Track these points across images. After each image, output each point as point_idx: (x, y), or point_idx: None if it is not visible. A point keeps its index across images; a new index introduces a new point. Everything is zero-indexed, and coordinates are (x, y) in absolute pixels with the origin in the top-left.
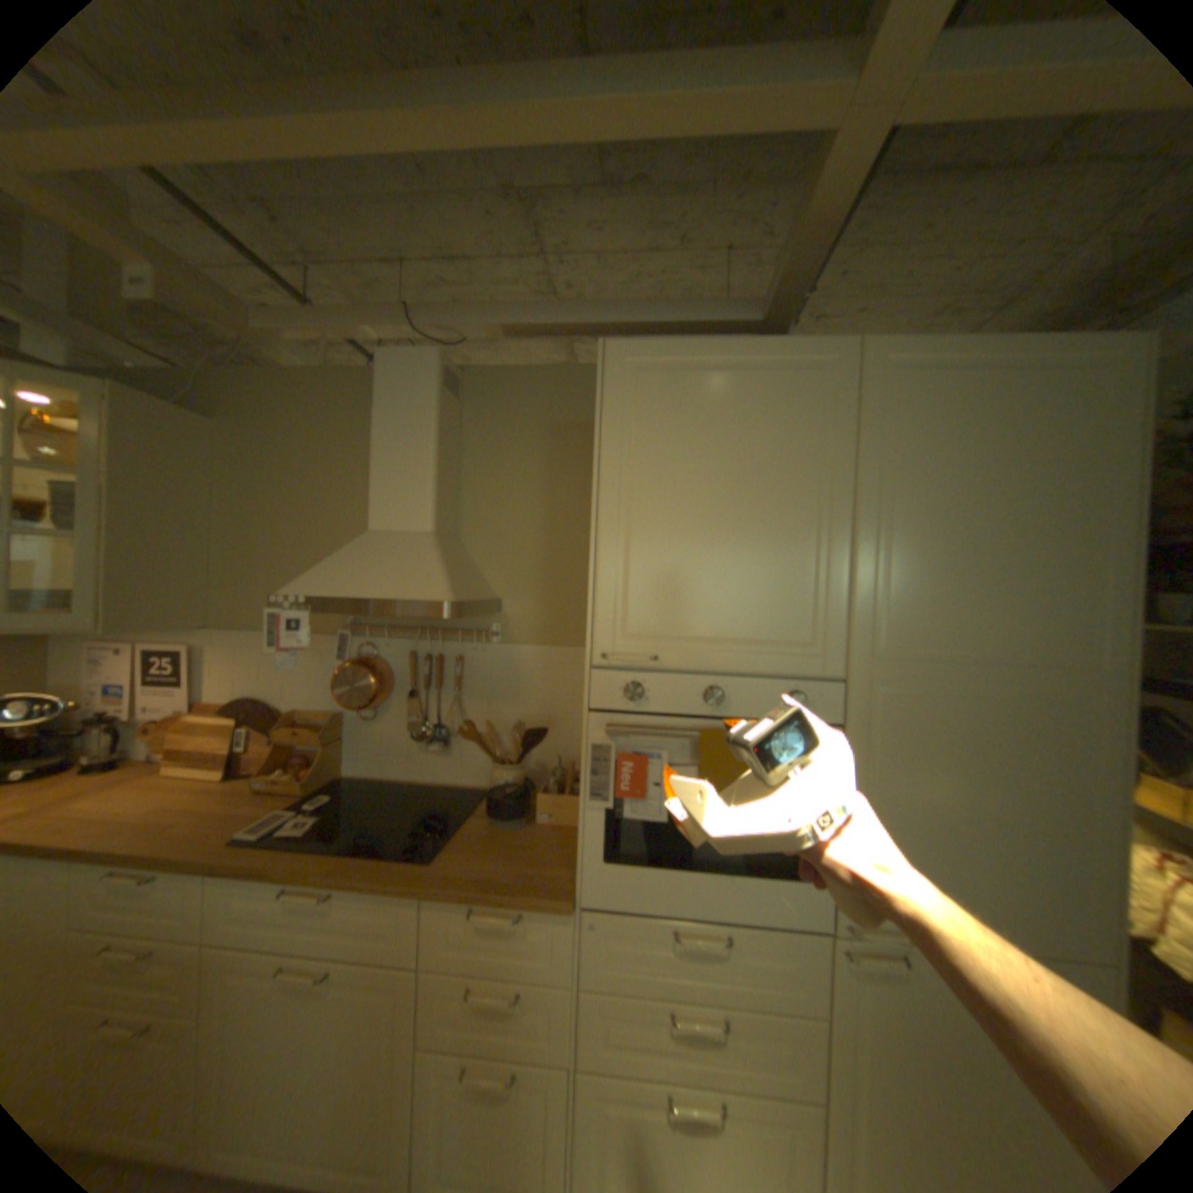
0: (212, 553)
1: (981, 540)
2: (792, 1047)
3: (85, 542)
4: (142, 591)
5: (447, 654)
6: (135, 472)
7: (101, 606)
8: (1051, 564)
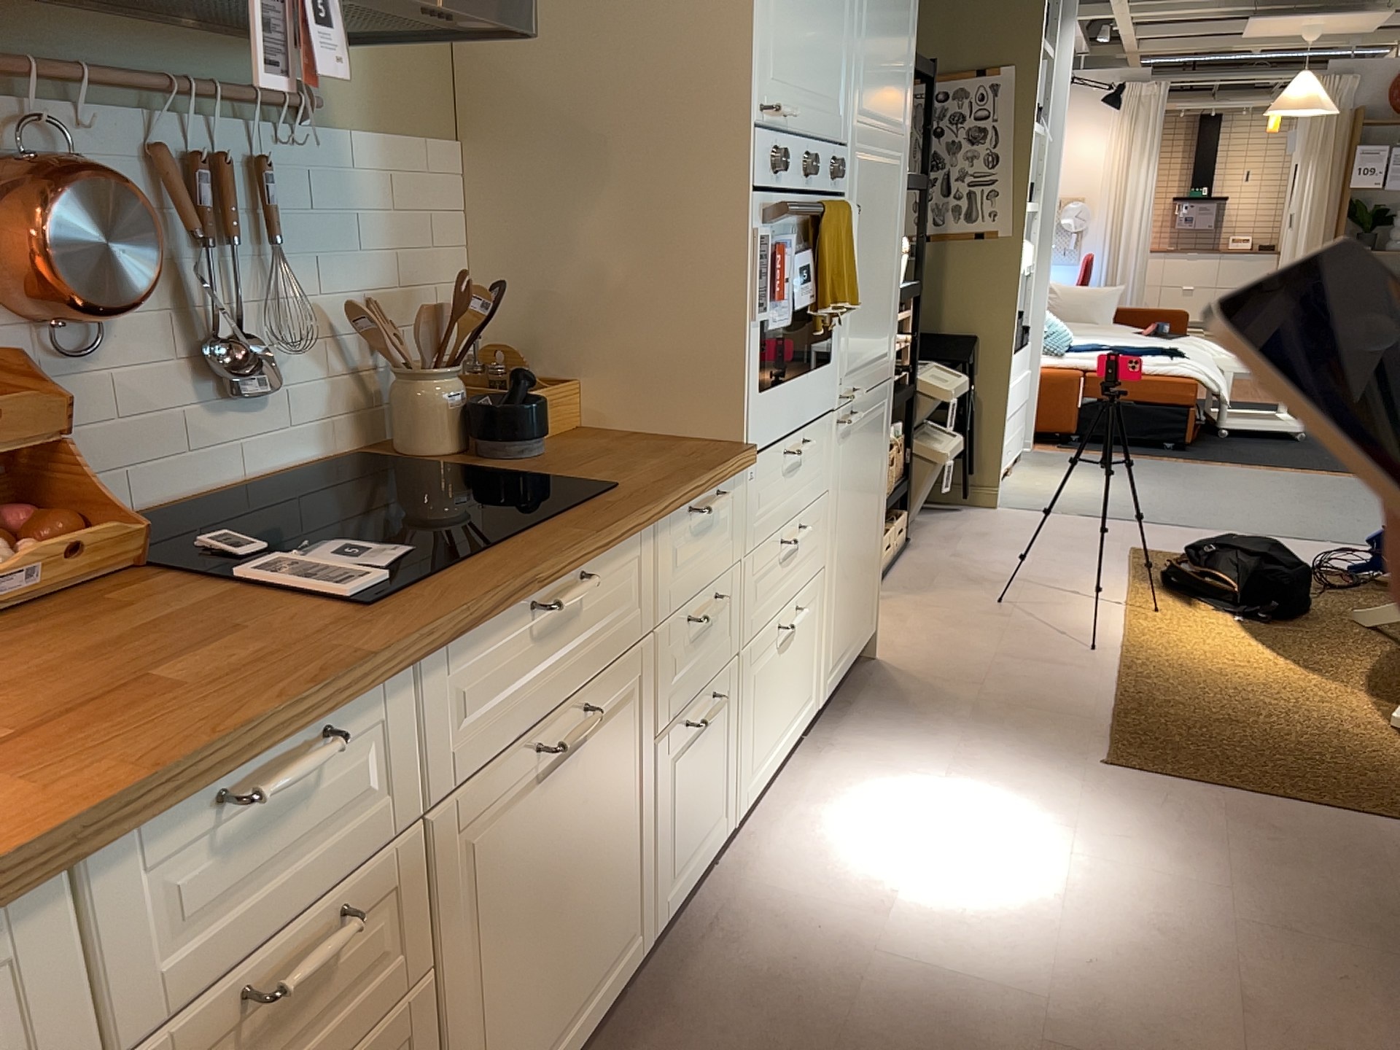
0: None
1: (889, 8)
2: (819, 525)
3: None
4: None
5: (229, 154)
6: None
7: None
8: (901, 39)
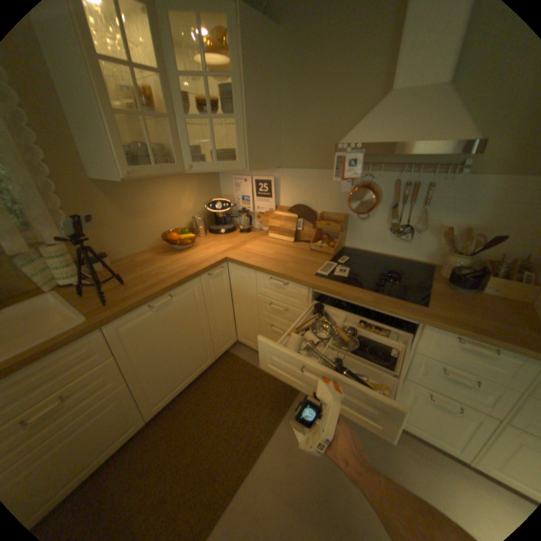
0: (281, 123)
1: None
2: None
3: (238, 120)
4: (259, 147)
5: (423, 182)
6: (252, 72)
7: (247, 156)
8: None
